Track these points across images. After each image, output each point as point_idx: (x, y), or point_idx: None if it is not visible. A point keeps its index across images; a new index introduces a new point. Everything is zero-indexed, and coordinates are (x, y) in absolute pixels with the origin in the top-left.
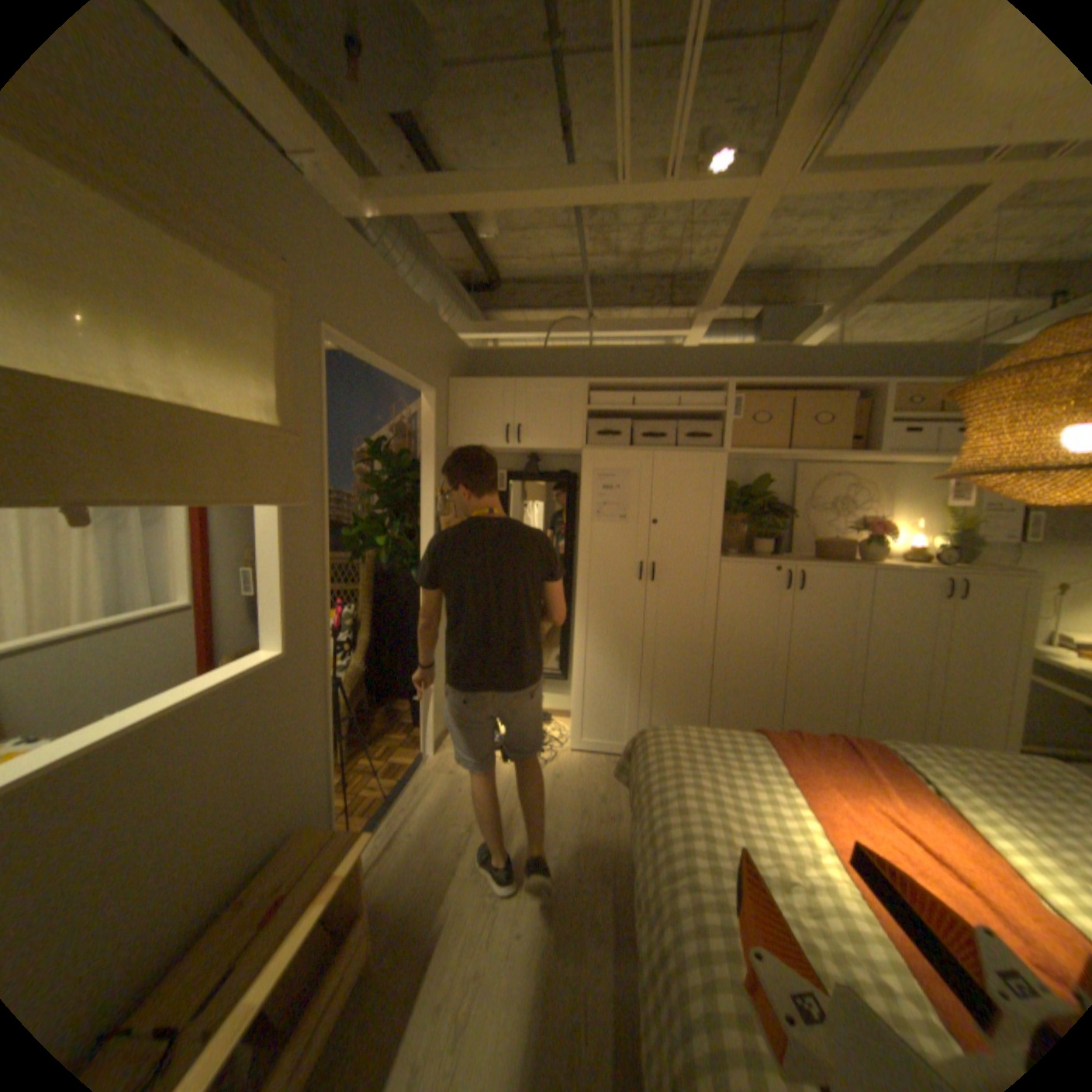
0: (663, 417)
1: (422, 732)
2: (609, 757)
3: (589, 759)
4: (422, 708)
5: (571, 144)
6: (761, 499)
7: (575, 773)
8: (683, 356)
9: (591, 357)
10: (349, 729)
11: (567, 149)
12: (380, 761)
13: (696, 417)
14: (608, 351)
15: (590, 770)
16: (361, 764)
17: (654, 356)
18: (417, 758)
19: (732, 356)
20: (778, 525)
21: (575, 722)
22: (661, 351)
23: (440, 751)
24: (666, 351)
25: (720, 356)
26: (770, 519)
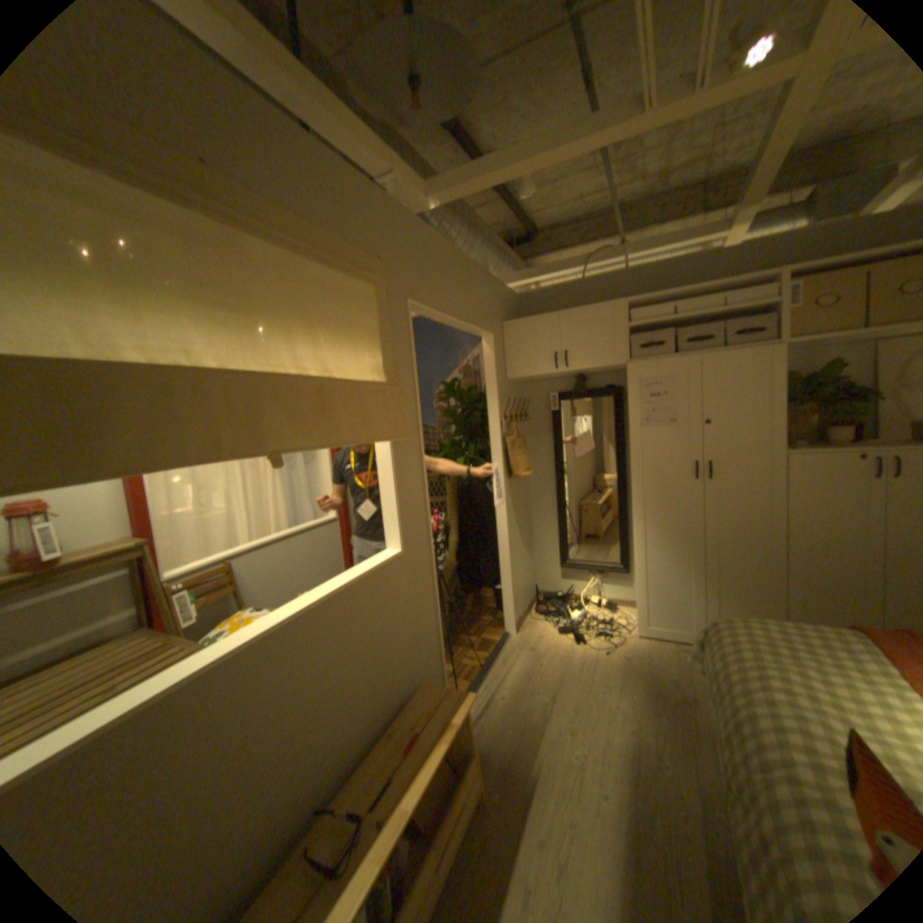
0: (708, 320)
1: (505, 616)
2: (679, 646)
3: (658, 646)
4: (503, 596)
5: (592, 93)
6: (832, 386)
7: (645, 659)
8: (724, 257)
9: (627, 279)
10: (448, 611)
11: (589, 99)
12: (474, 637)
13: (745, 314)
14: (643, 270)
15: (660, 656)
16: (460, 639)
17: (692, 264)
18: (503, 637)
19: (782, 244)
20: (857, 411)
21: (641, 612)
22: (699, 257)
23: (521, 632)
24: (704, 256)
25: (768, 247)
26: (846, 405)
